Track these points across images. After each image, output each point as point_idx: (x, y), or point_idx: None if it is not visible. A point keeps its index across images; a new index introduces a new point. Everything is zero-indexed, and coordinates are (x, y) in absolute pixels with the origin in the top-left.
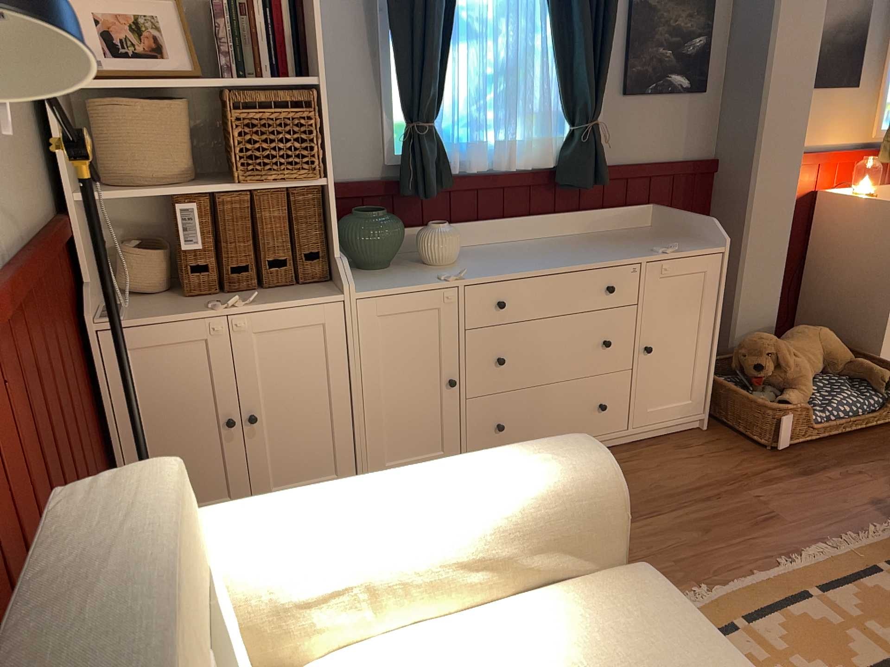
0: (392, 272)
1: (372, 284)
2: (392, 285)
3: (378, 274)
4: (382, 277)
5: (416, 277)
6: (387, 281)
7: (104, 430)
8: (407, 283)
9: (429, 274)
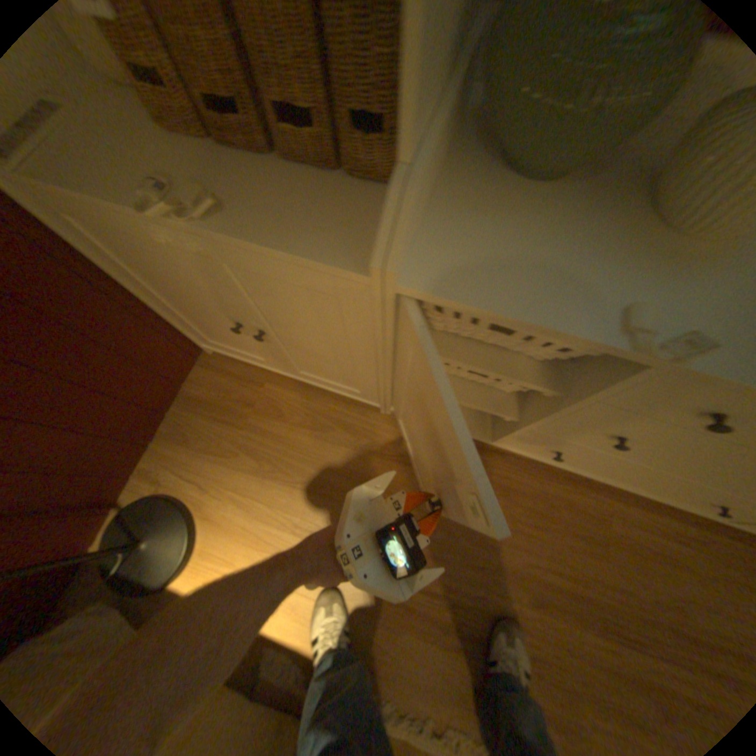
0: (565, 200)
1: (481, 240)
2: (513, 278)
3: (530, 193)
4: (525, 219)
5: (596, 264)
6: (519, 248)
7: (112, 275)
8: (553, 287)
9: (637, 264)
